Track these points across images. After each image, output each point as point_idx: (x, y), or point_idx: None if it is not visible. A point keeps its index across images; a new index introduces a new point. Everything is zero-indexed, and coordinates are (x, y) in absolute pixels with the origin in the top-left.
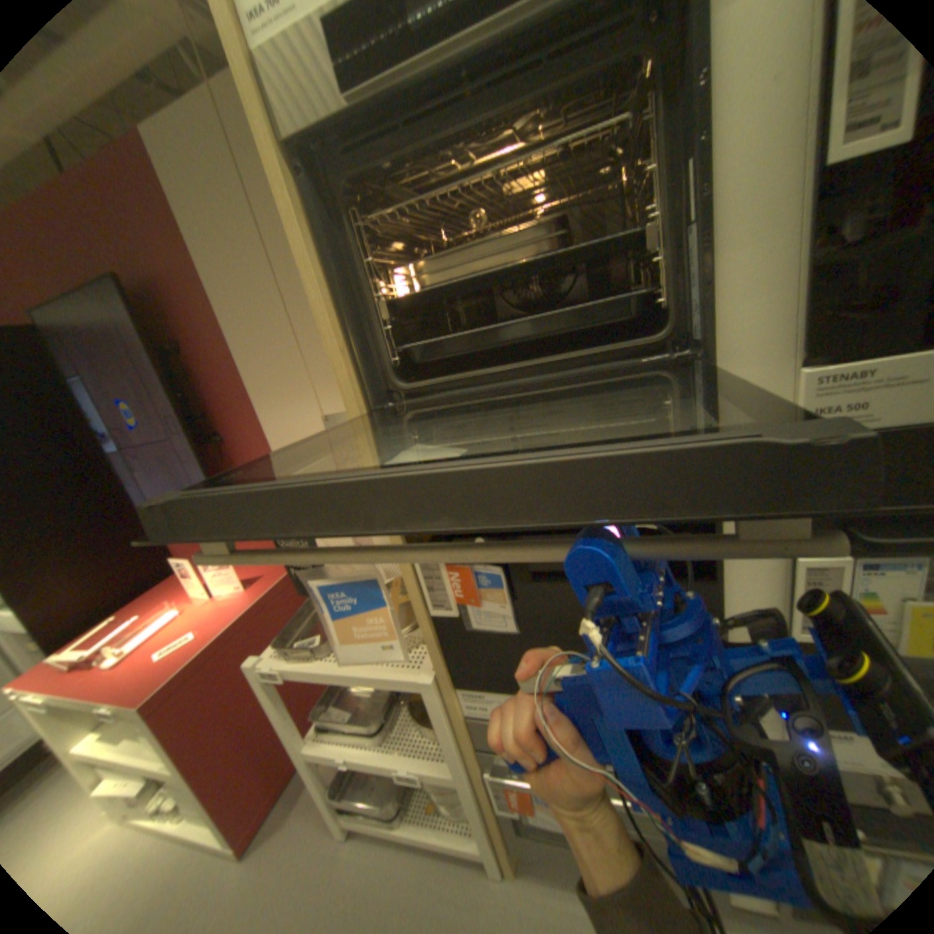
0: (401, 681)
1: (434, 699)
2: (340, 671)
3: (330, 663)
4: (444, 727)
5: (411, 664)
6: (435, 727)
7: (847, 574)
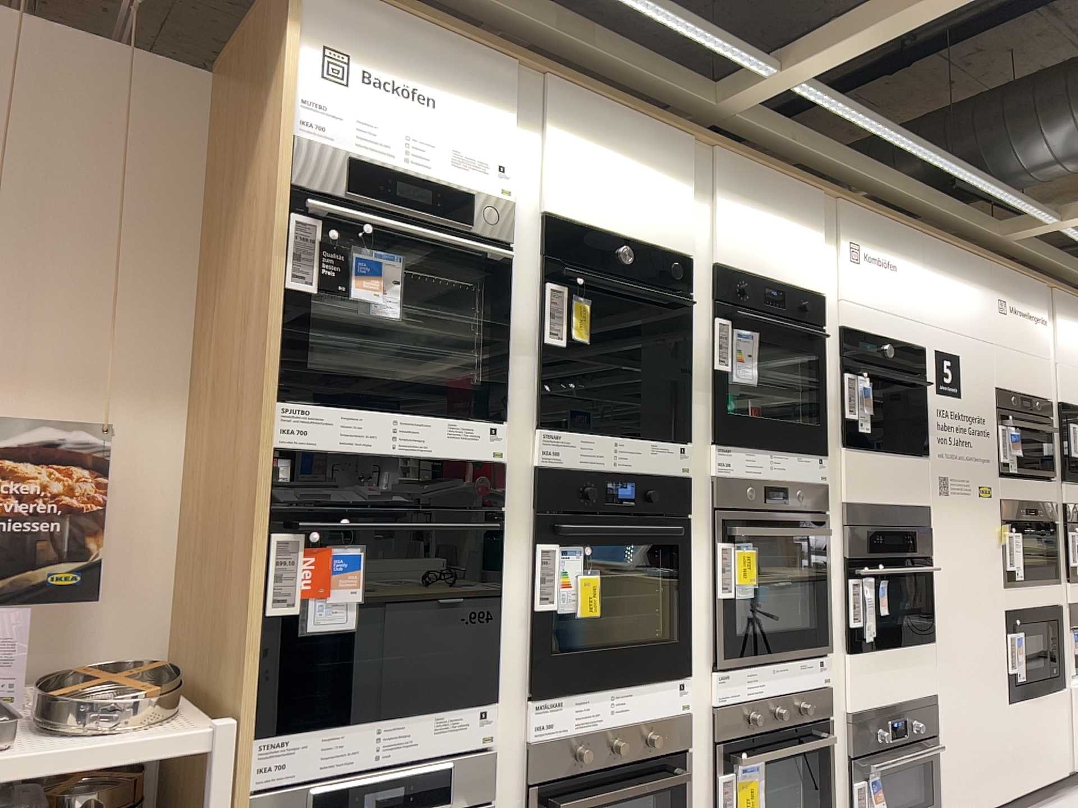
0: (183, 732)
1: (232, 745)
2: (60, 746)
3: (27, 746)
4: (228, 799)
5: (180, 724)
6: (215, 802)
7: (555, 557)
